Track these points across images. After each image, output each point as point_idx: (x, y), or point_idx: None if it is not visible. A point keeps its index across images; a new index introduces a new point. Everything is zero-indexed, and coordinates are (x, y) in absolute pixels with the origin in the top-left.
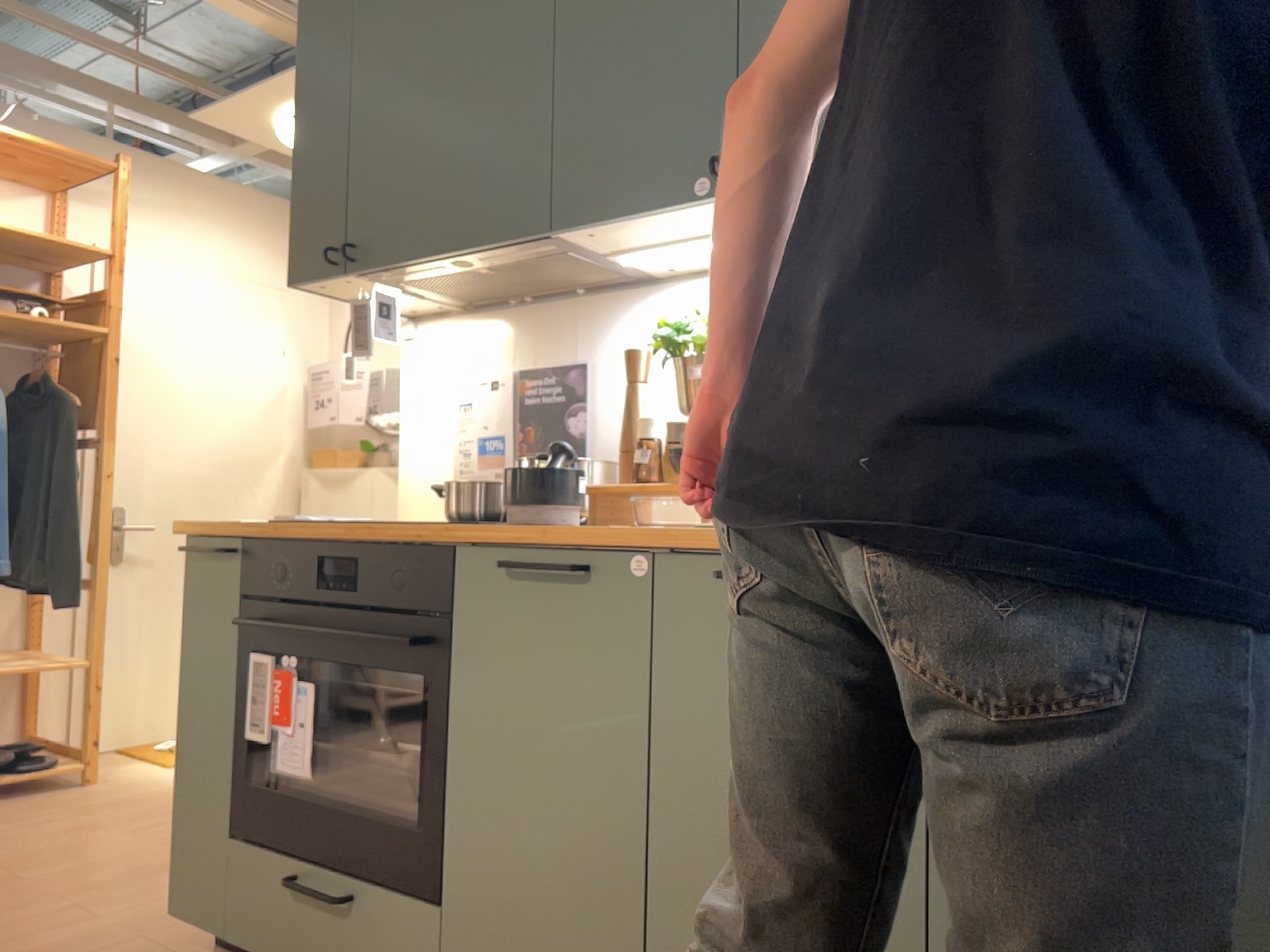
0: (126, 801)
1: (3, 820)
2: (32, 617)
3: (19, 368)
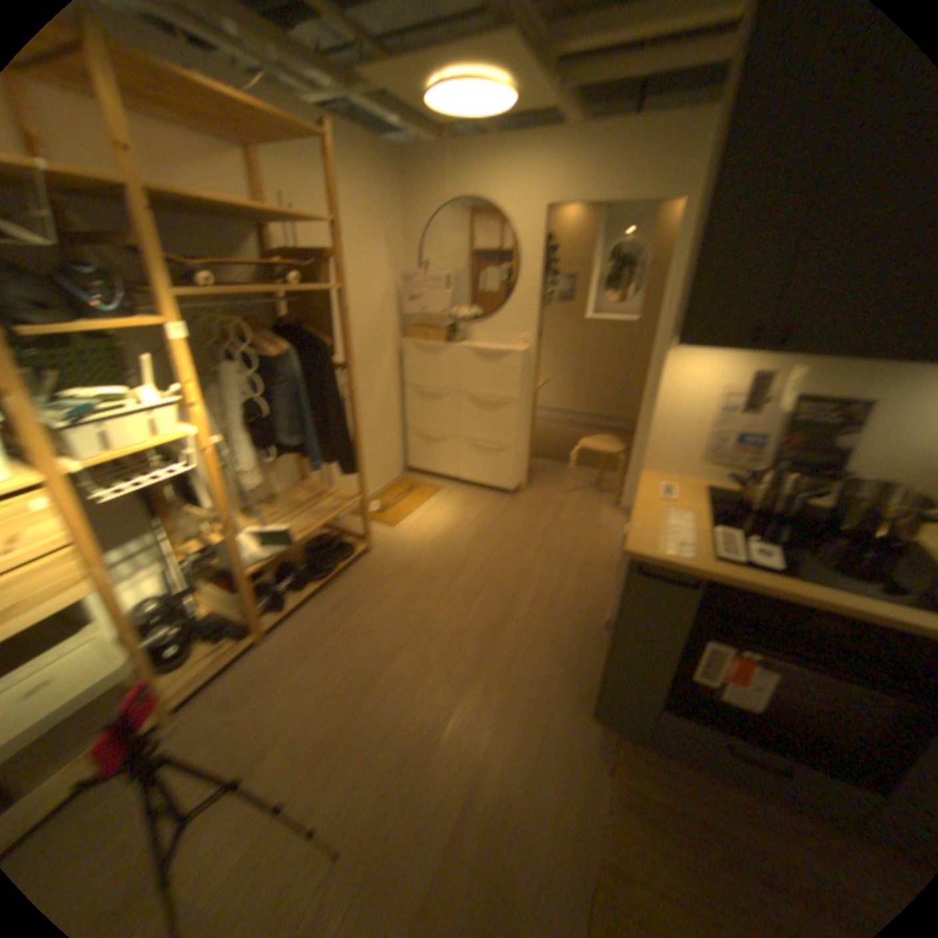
0: (408, 564)
1: (365, 594)
2: (306, 462)
3: (261, 306)
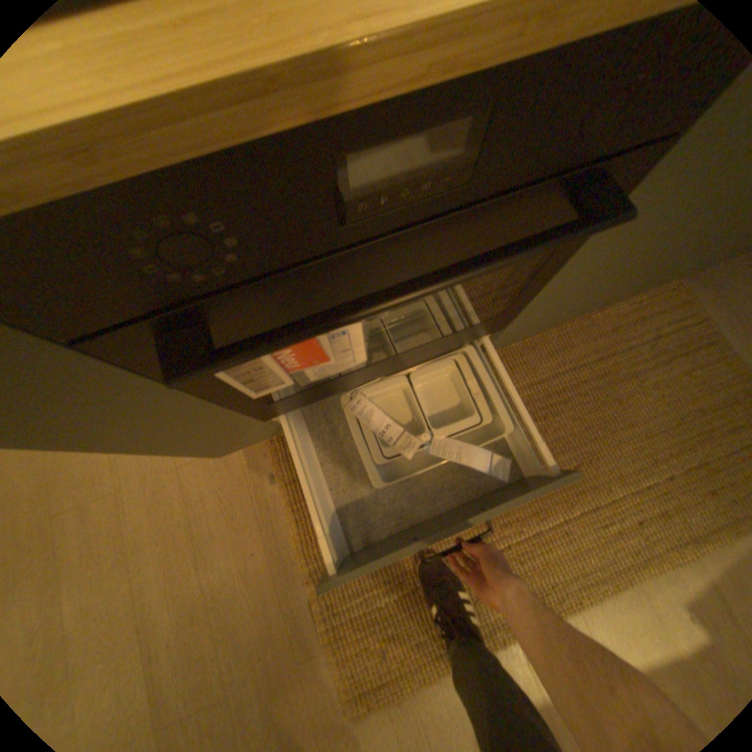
0: None
1: None
2: None
3: None
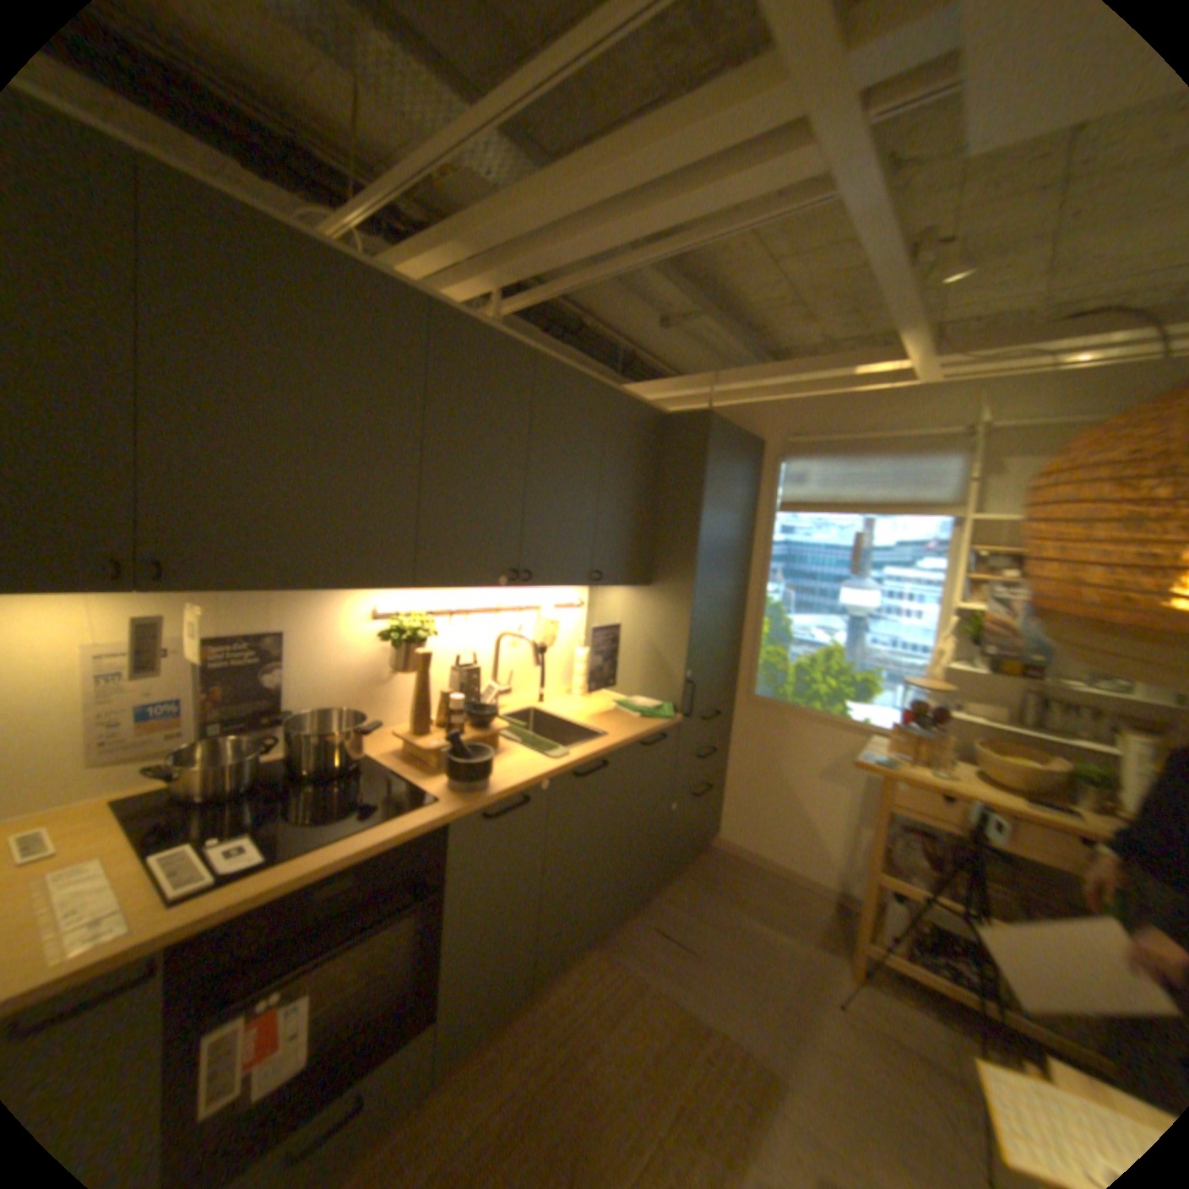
0: None
1: None
2: None
3: None
